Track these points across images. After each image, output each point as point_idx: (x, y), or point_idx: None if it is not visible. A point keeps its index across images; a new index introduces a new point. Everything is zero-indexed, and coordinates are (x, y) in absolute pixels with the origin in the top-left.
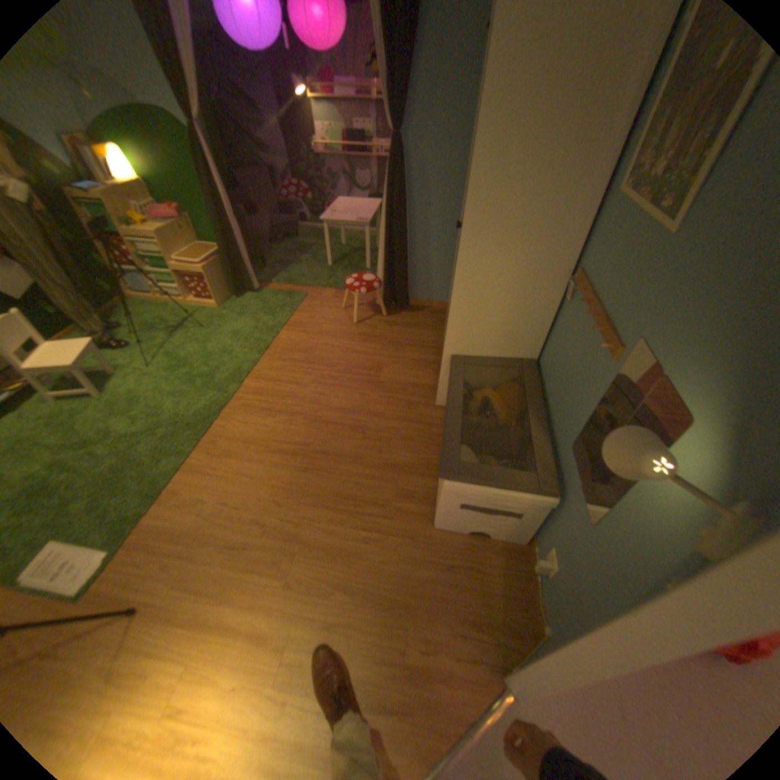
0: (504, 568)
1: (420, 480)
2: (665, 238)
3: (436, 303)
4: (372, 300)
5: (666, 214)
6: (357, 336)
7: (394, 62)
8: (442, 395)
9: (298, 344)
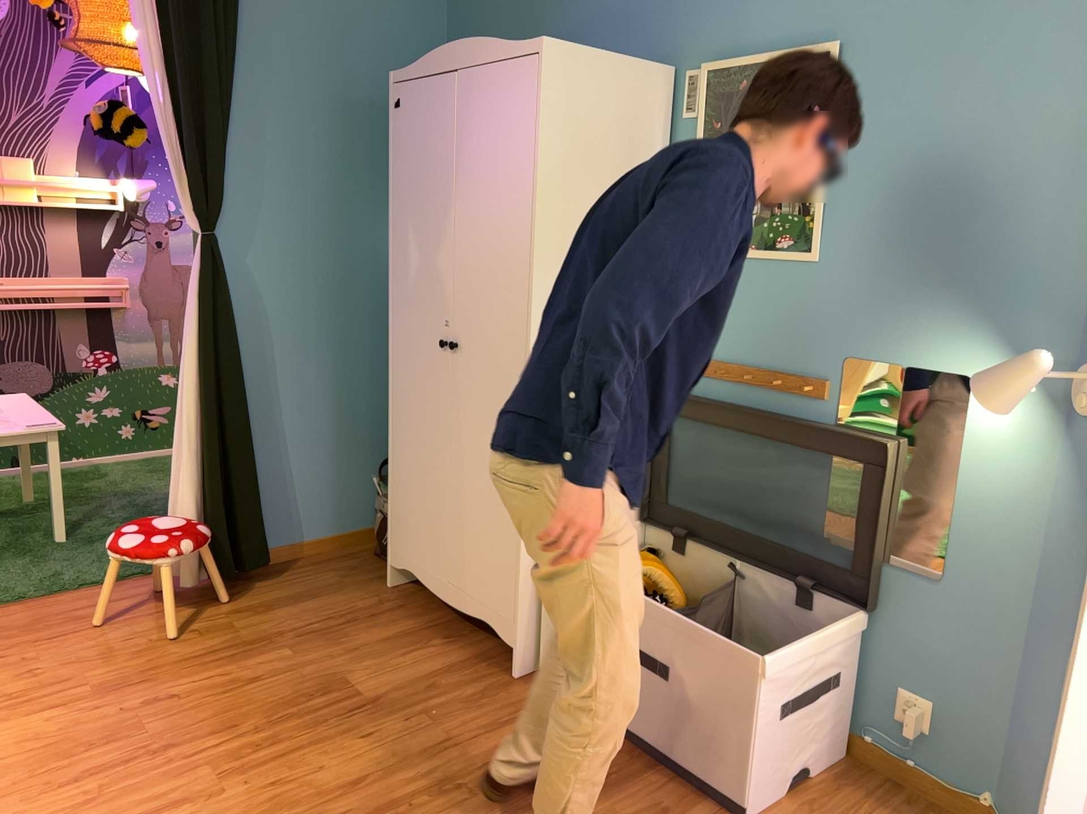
0: (864, 796)
1: (641, 783)
2: (804, 271)
3: (309, 543)
4: (150, 587)
5: (792, 252)
6: (208, 655)
7: (202, 131)
8: (527, 644)
9: (62, 736)
